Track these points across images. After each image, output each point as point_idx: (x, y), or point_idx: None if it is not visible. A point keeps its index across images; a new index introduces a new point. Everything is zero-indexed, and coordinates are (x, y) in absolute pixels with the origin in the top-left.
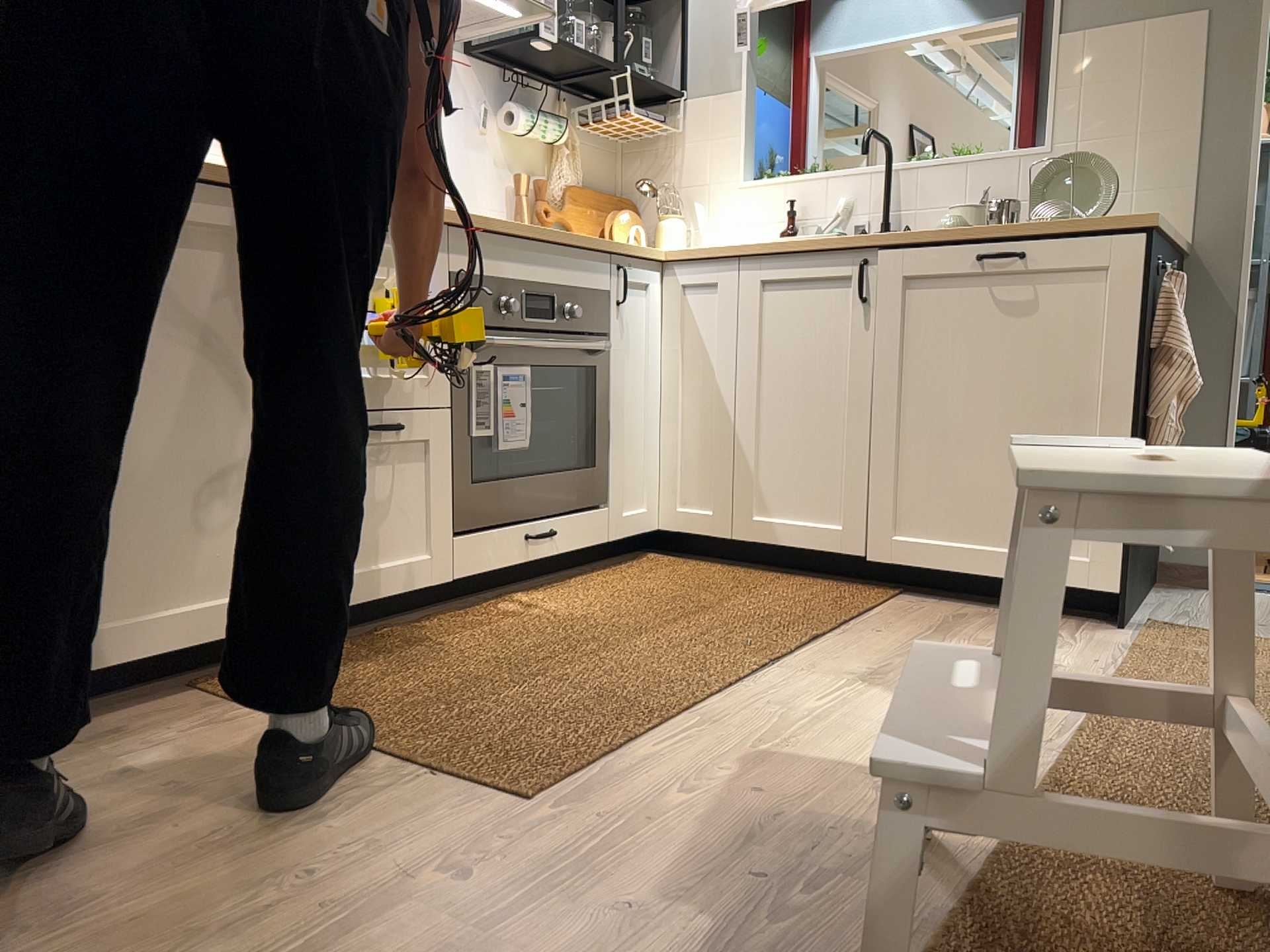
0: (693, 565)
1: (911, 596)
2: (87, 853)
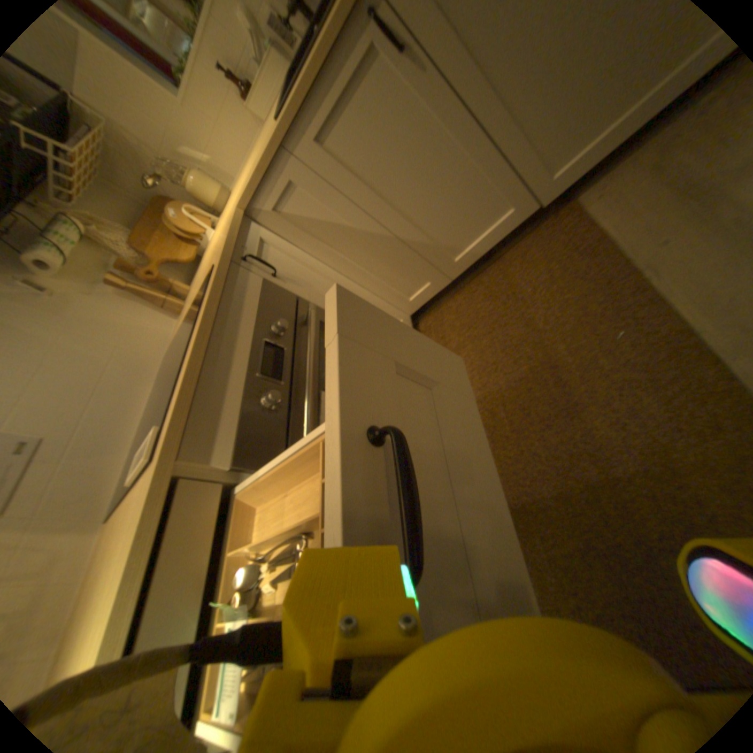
0: (449, 310)
1: (596, 194)
2: None
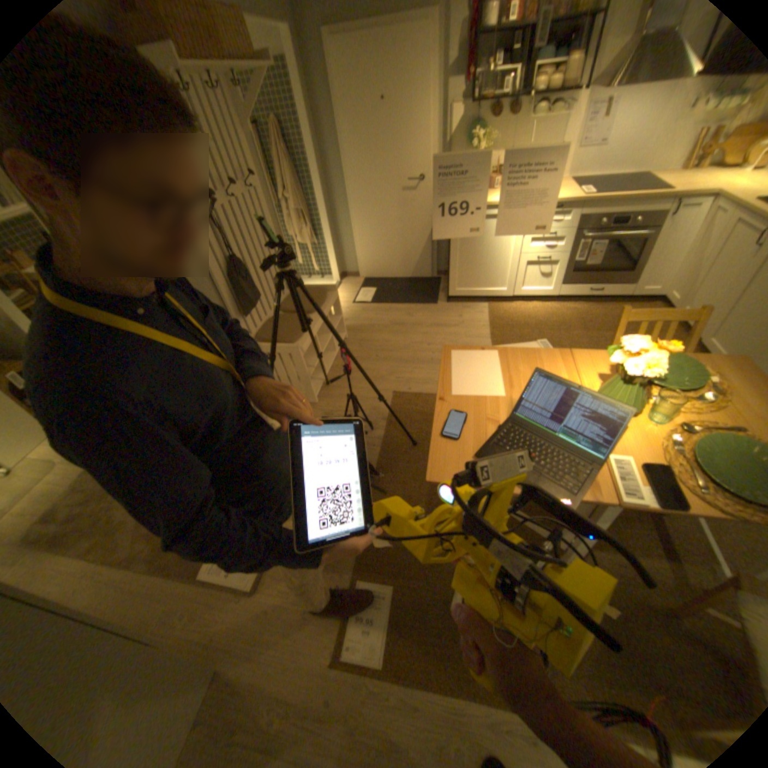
0: None
1: None
2: (445, 327)
